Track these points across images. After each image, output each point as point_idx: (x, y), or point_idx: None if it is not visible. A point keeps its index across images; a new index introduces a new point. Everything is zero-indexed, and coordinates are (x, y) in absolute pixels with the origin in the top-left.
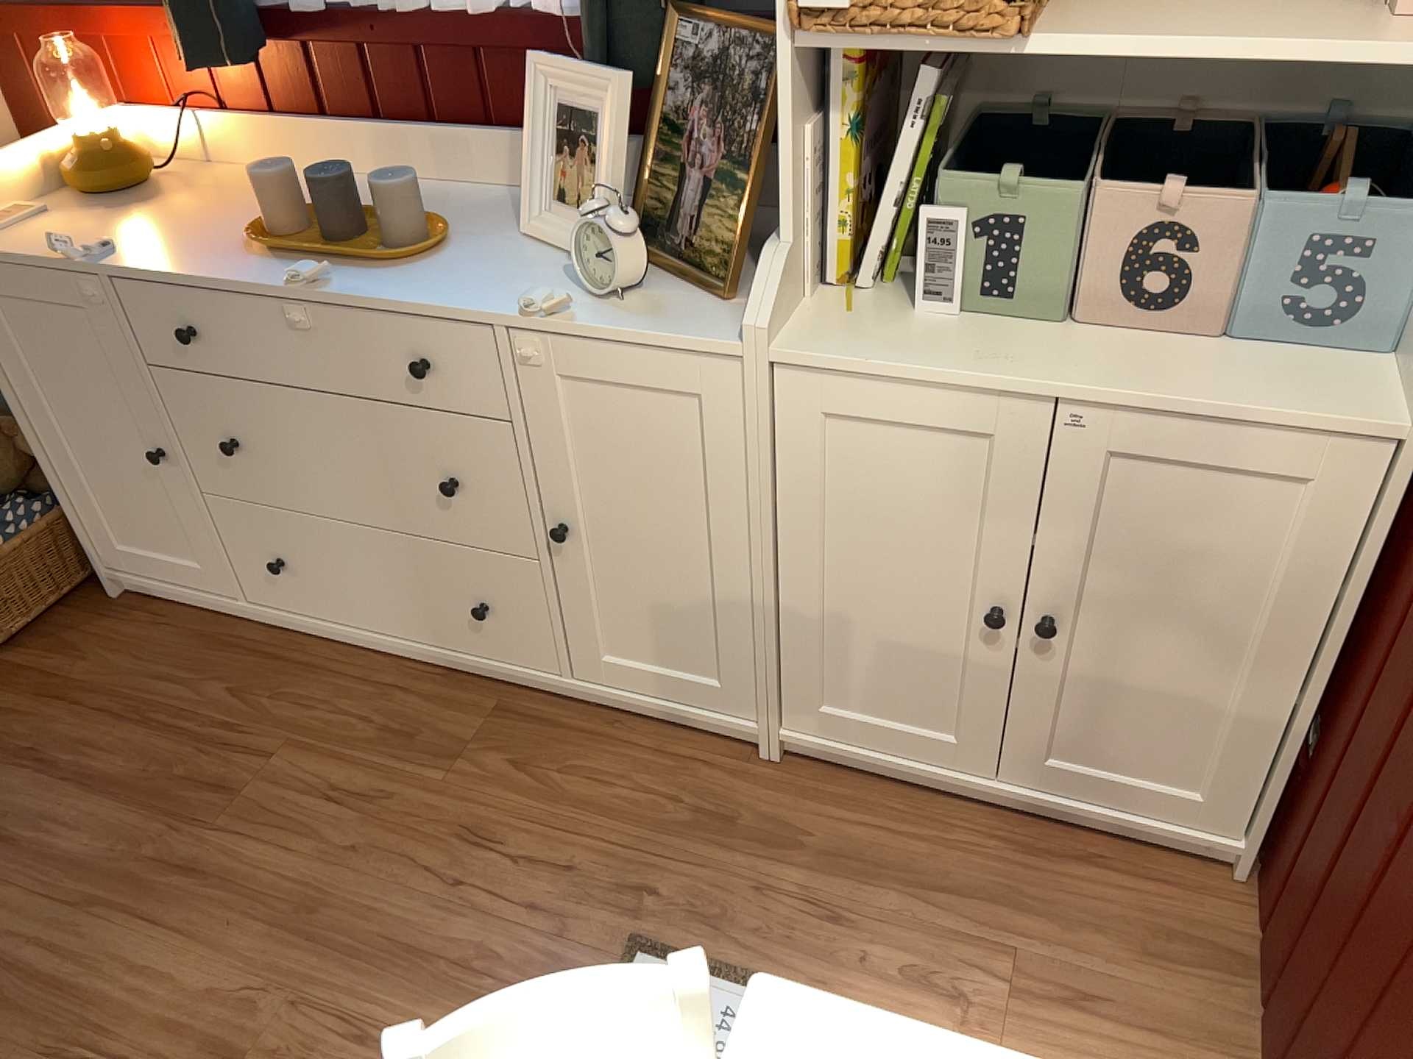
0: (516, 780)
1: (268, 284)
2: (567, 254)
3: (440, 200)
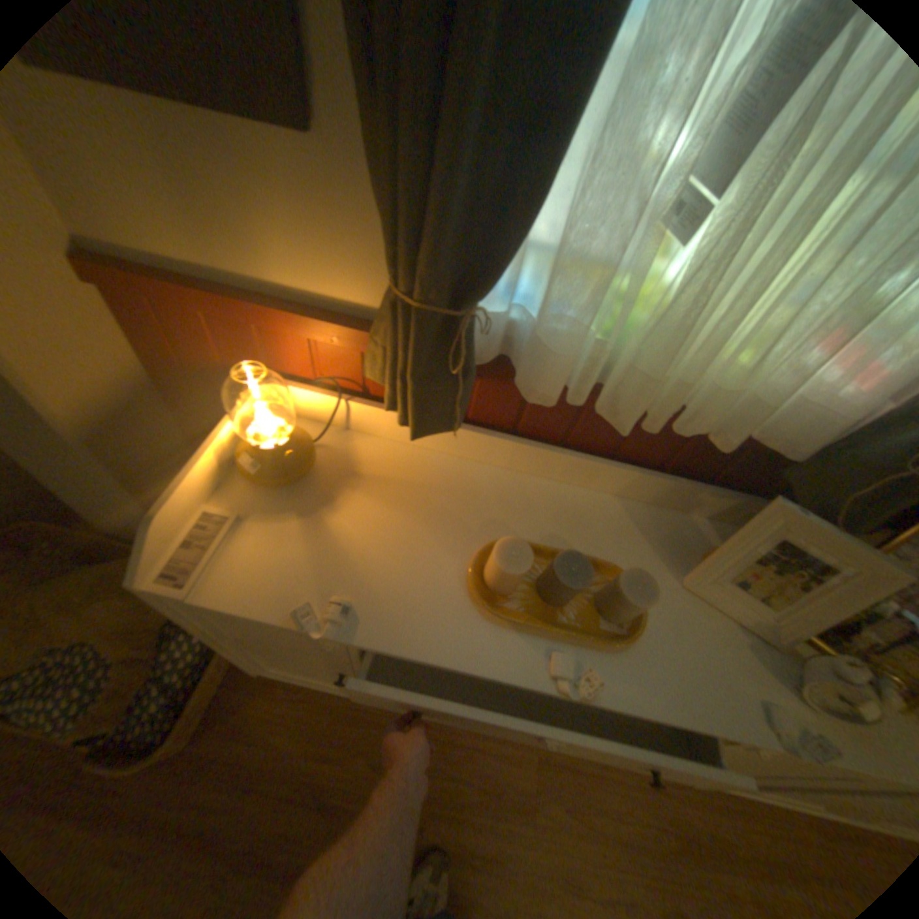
0: (575, 828)
1: (532, 676)
2: (740, 627)
3: (582, 519)
